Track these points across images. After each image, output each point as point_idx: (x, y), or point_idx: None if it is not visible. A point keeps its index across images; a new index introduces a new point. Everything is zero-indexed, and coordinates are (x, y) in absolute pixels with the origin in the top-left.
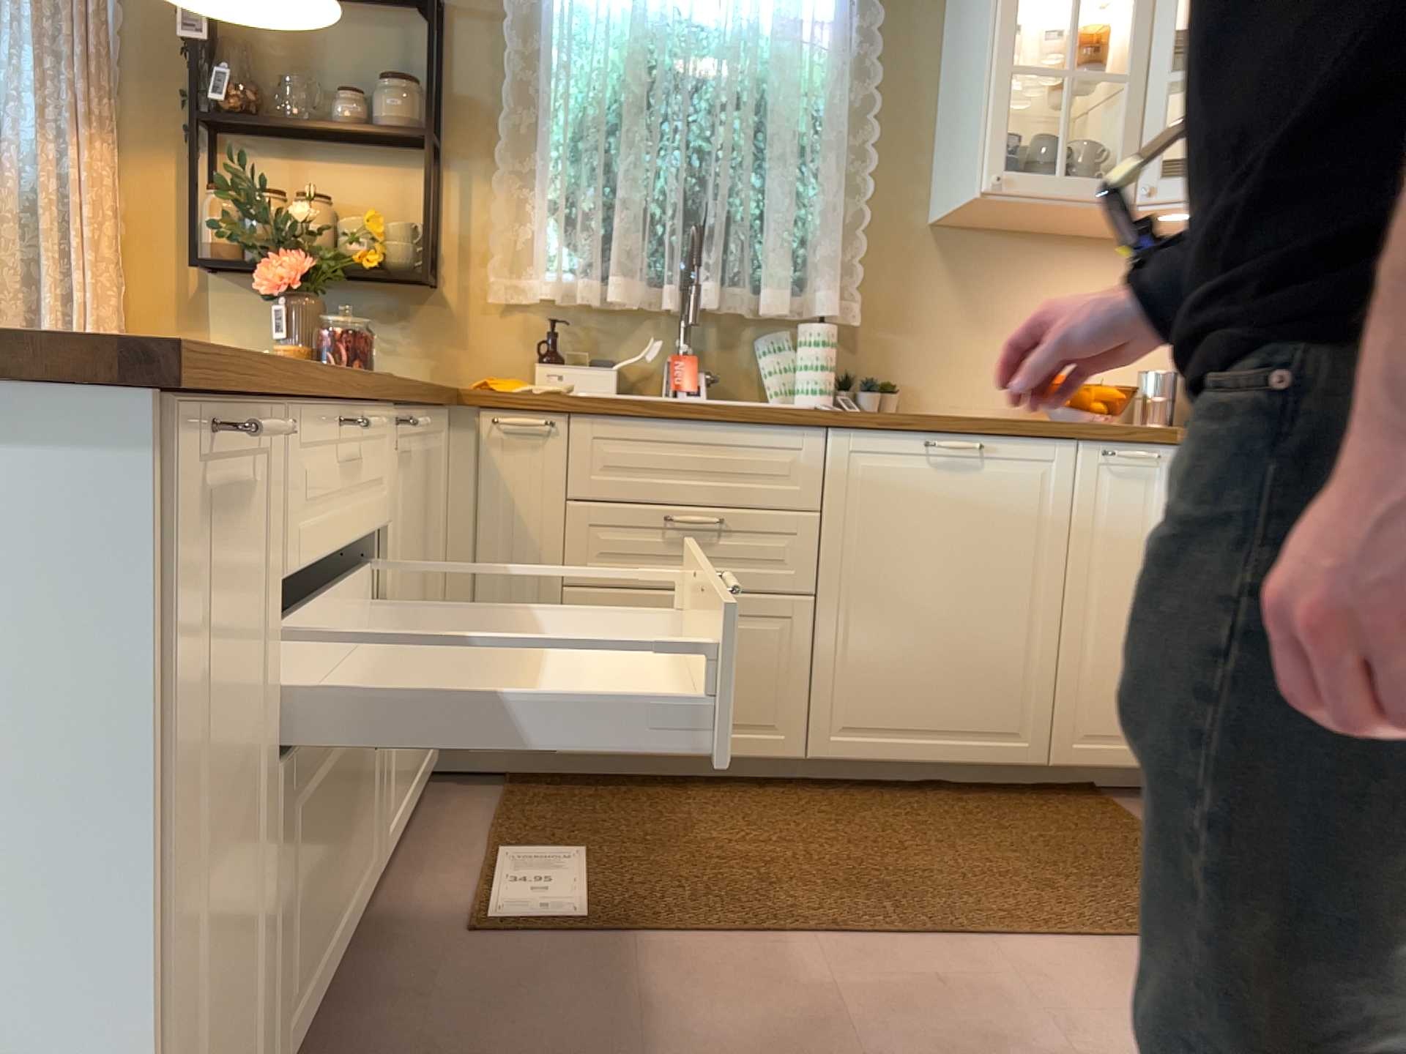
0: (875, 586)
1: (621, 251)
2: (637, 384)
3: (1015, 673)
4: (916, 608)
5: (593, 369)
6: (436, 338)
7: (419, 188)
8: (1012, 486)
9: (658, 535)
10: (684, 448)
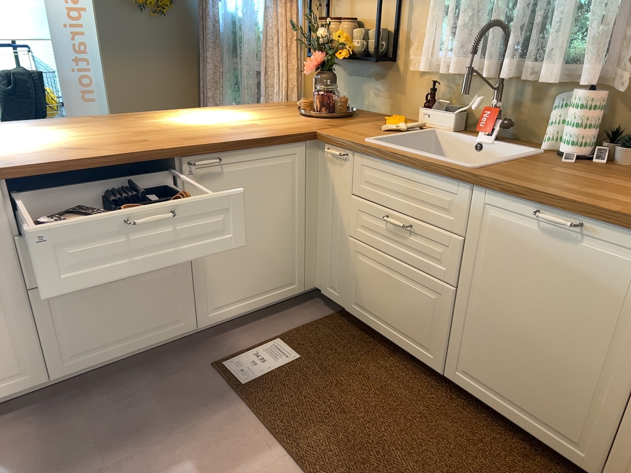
0: (489, 296)
1: (459, 42)
2: (477, 123)
3: (581, 403)
4: (514, 323)
5: (442, 113)
6: (392, 89)
7: (390, 8)
8: (603, 265)
9: (384, 223)
10: (398, 180)
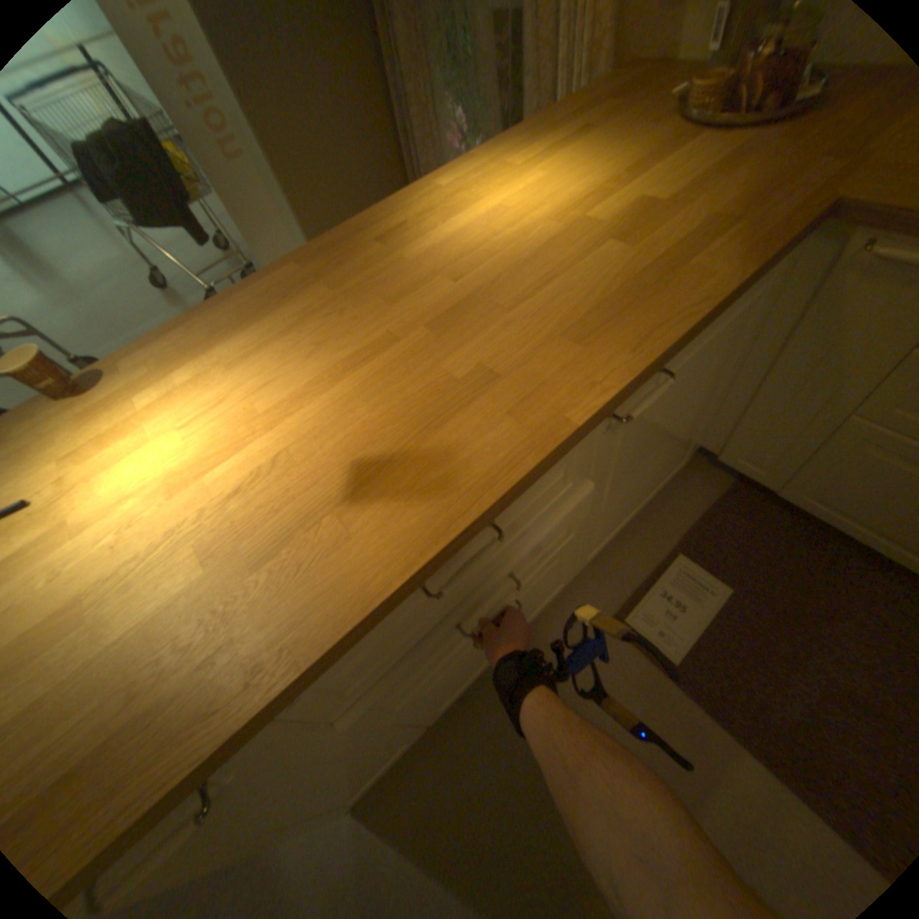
0: None
1: None
2: None
3: None
4: None
5: None
6: None
7: None
8: None
9: None
10: None
